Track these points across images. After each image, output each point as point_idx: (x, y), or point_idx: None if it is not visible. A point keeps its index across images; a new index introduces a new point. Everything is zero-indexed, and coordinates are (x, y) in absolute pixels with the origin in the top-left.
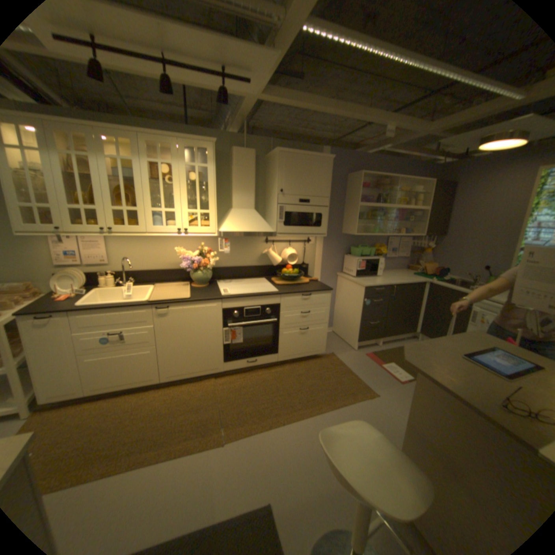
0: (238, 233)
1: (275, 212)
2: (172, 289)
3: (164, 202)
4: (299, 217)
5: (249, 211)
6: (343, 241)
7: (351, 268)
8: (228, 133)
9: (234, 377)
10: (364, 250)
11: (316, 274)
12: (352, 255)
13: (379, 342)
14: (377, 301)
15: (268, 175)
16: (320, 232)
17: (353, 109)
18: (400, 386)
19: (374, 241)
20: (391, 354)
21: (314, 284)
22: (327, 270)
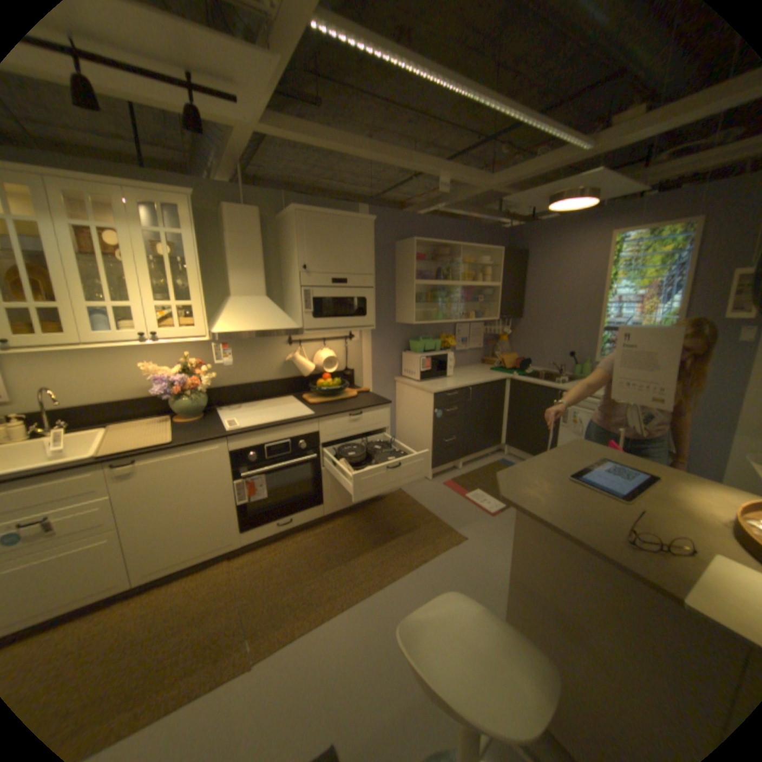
0: (244, 333)
1: (298, 298)
2: (139, 431)
3: (110, 291)
4: (335, 305)
5: (259, 299)
6: (398, 334)
7: (412, 370)
8: (213, 181)
9: (259, 552)
10: (426, 343)
11: (366, 382)
12: (411, 352)
13: (458, 464)
14: (450, 410)
15: (282, 244)
16: (366, 323)
17: (394, 152)
18: (491, 519)
19: (438, 330)
20: (474, 478)
21: (365, 397)
22: (381, 375)
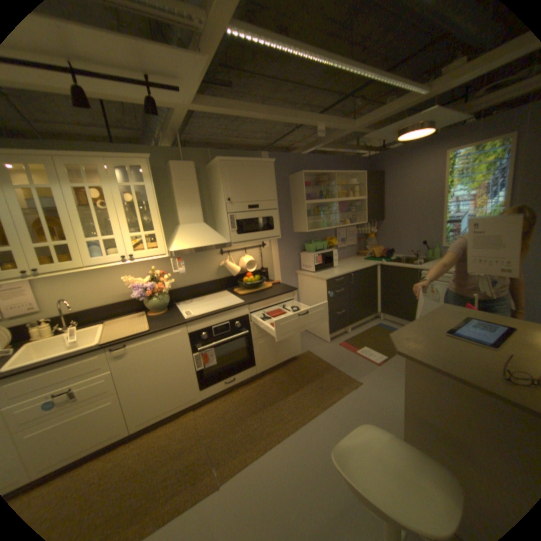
0: (190, 249)
1: (226, 221)
2: (125, 324)
3: (100, 229)
4: (251, 223)
5: (199, 225)
6: (296, 240)
7: (308, 264)
8: (161, 147)
9: (214, 403)
10: (317, 245)
11: (276, 276)
12: (307, 252)
13: (348, 329)
14: (339, 291)
15: (211, 185)
16: (274, 235)
17: (285, 113)
18: (378, 368)
19: (324, 235)
20: (361, 339)
21: (278, 287)
22: (286, 270)
